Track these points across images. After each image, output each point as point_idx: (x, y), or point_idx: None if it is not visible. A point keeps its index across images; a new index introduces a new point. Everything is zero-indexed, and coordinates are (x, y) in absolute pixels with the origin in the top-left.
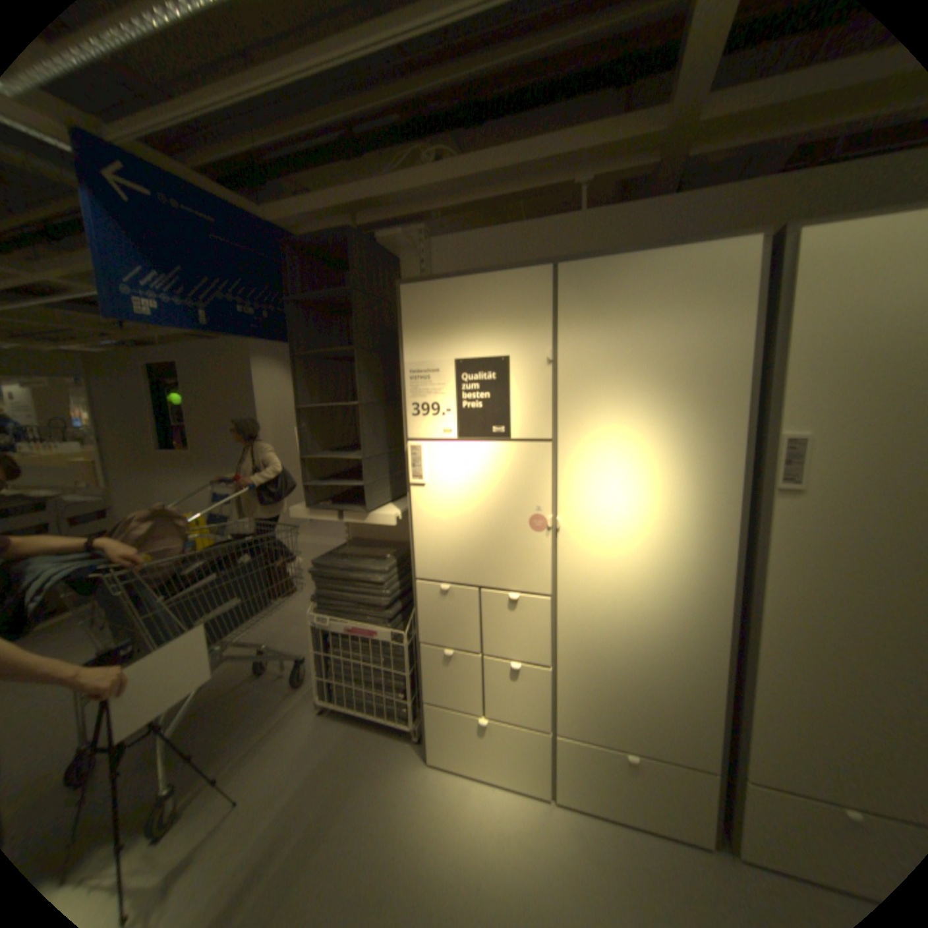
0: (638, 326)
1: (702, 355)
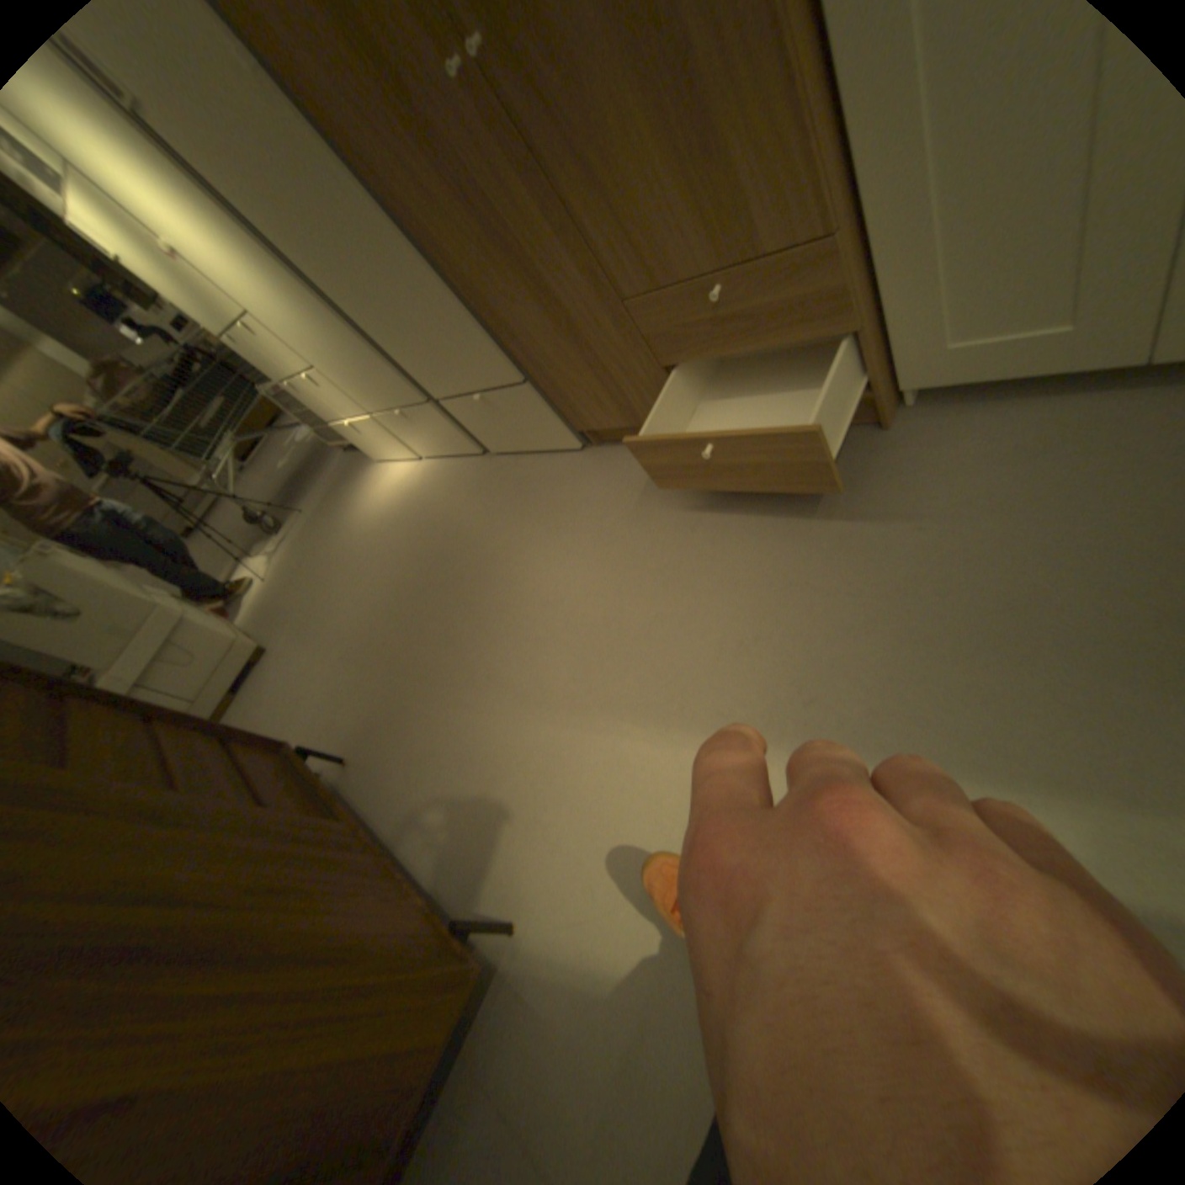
0: None
1: None
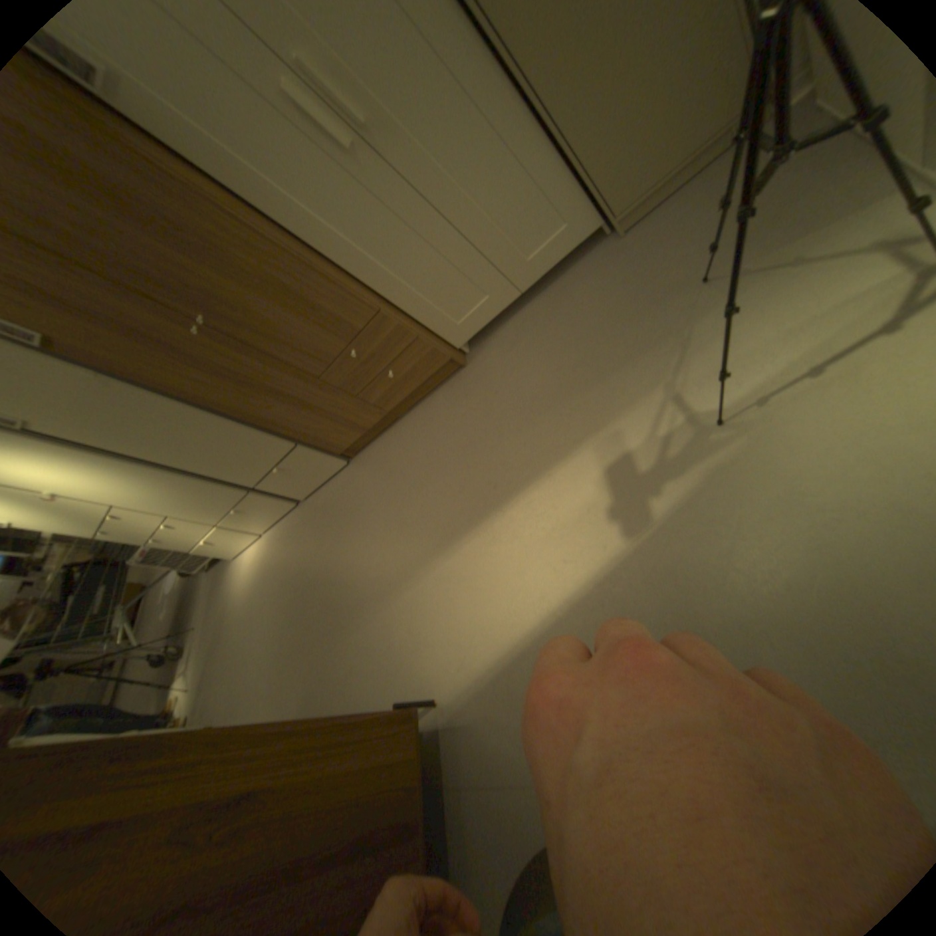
0: None
1: None
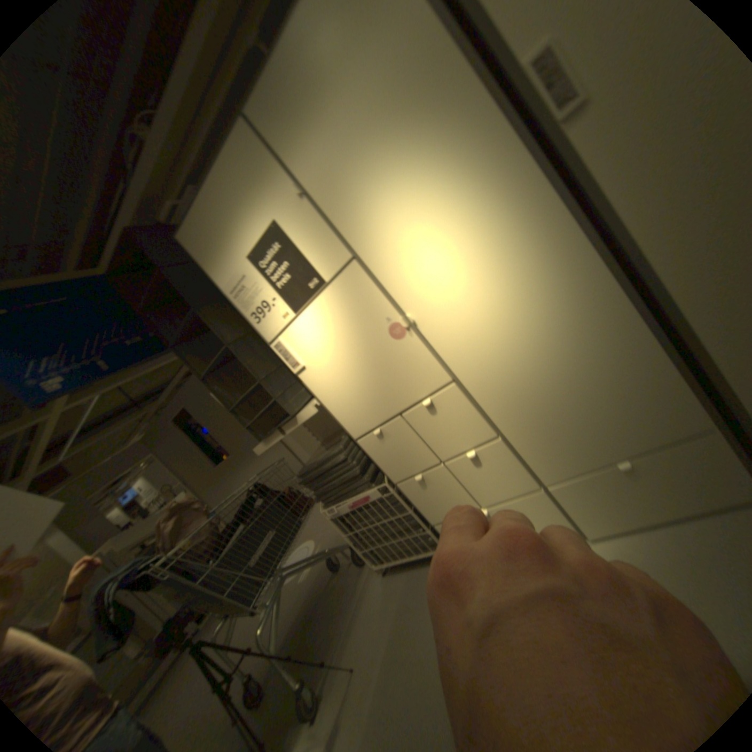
0: (331, 98)
1: (396, 67)
